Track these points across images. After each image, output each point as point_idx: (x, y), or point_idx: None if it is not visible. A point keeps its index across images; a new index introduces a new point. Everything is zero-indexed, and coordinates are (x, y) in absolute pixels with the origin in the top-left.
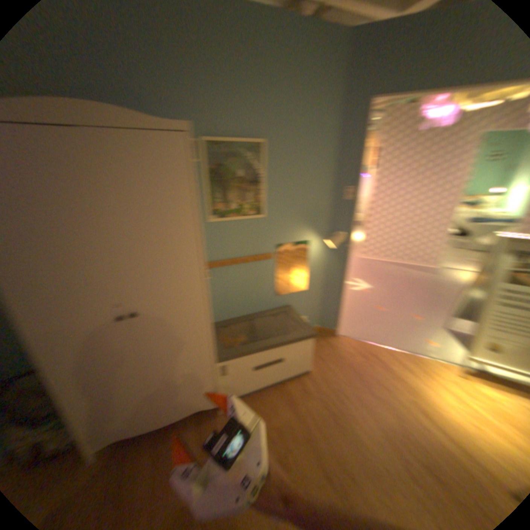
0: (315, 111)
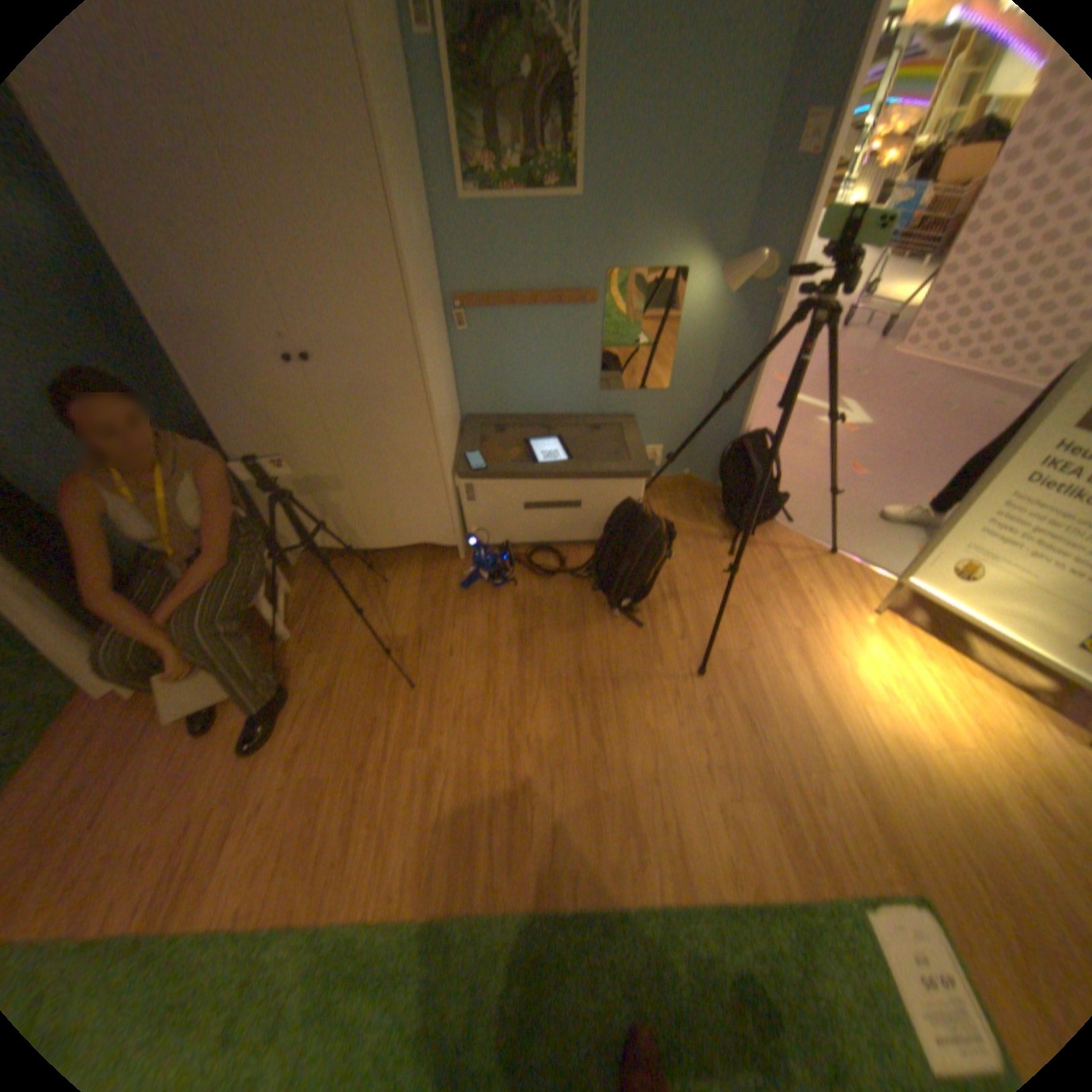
0: None
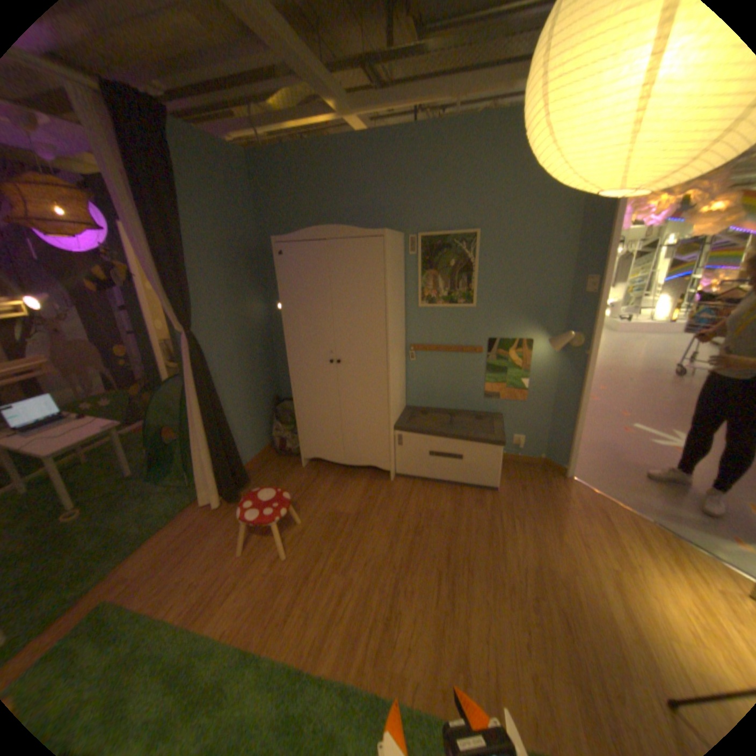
0: (543, 192)
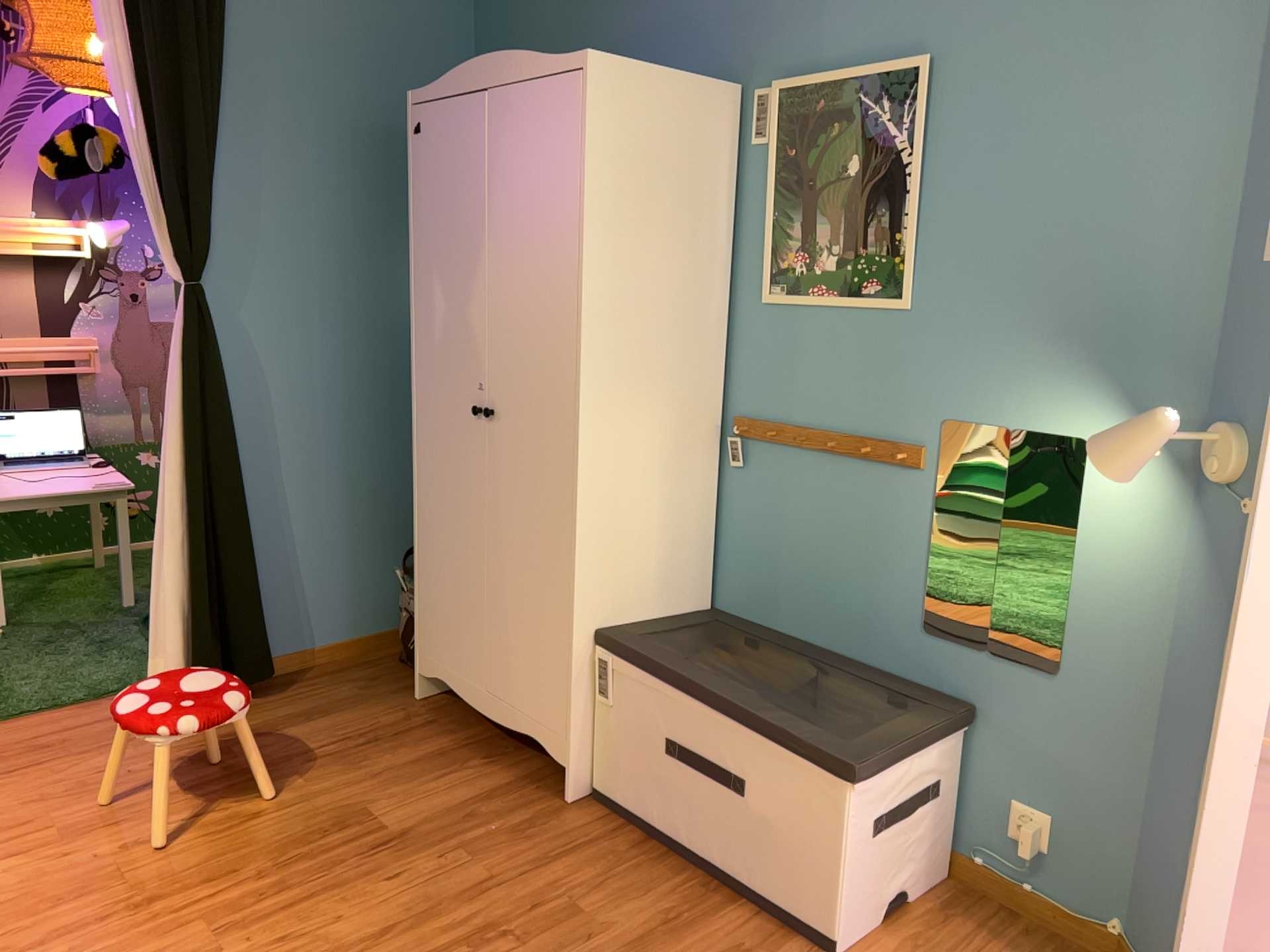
0: None
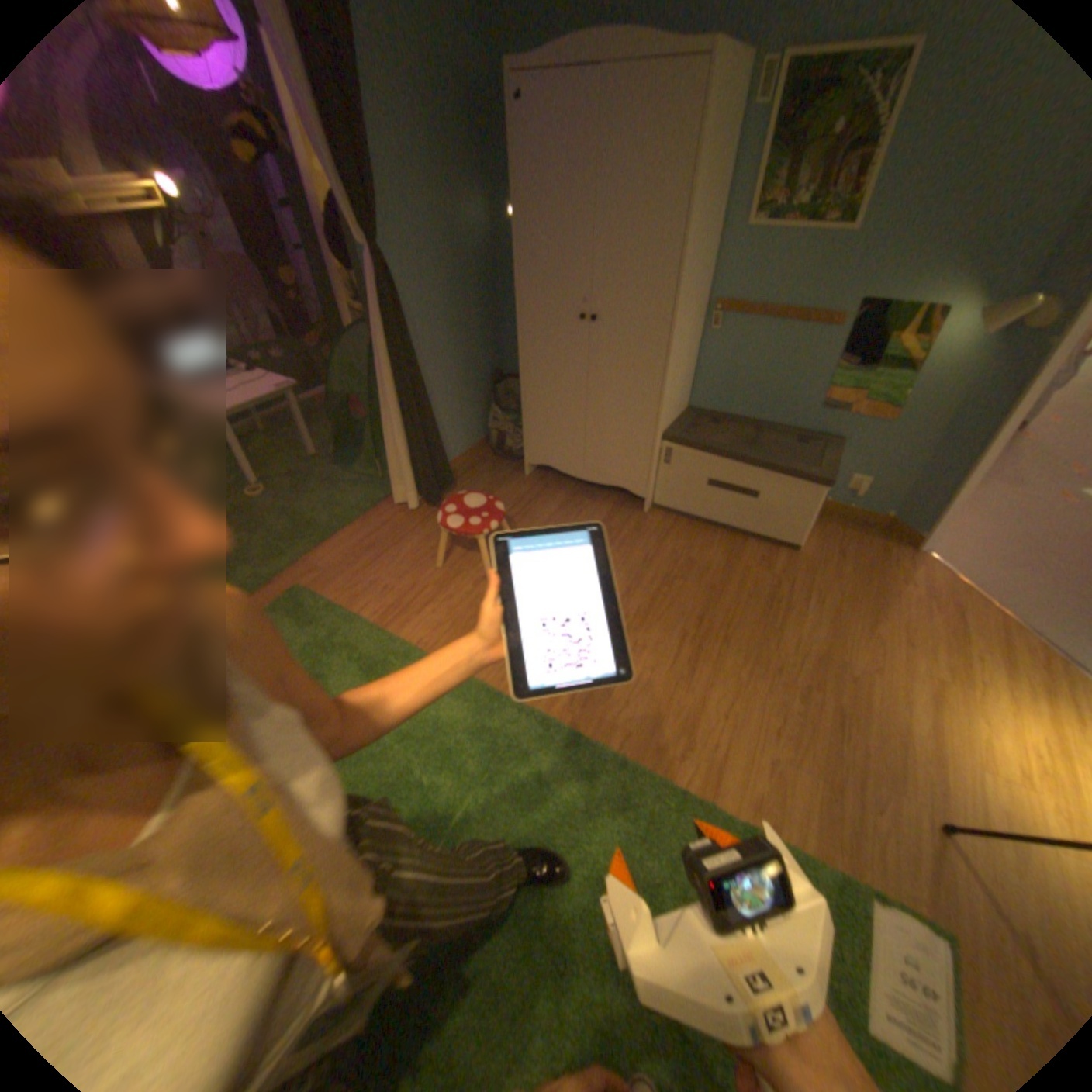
0: None
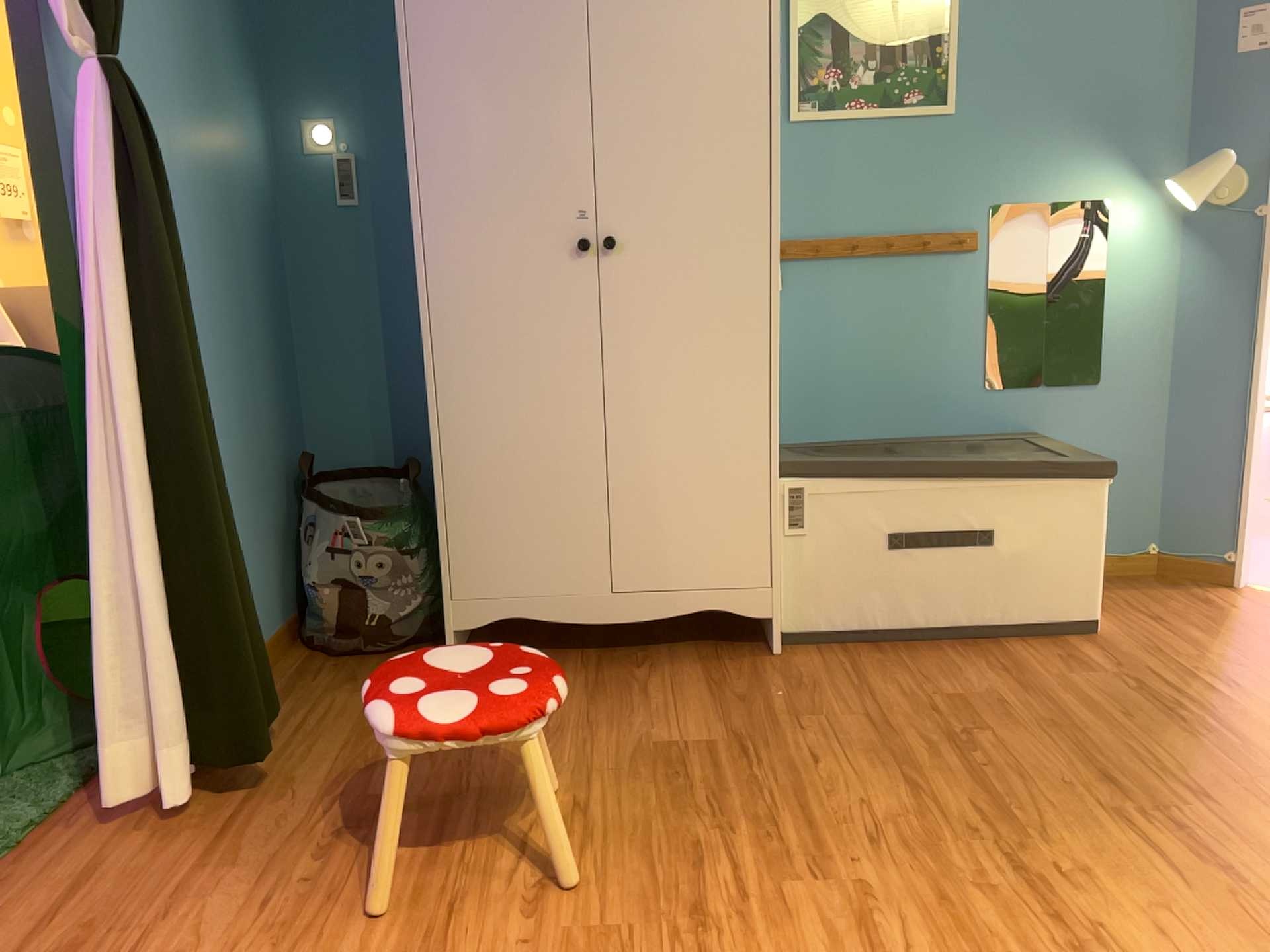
0: None
